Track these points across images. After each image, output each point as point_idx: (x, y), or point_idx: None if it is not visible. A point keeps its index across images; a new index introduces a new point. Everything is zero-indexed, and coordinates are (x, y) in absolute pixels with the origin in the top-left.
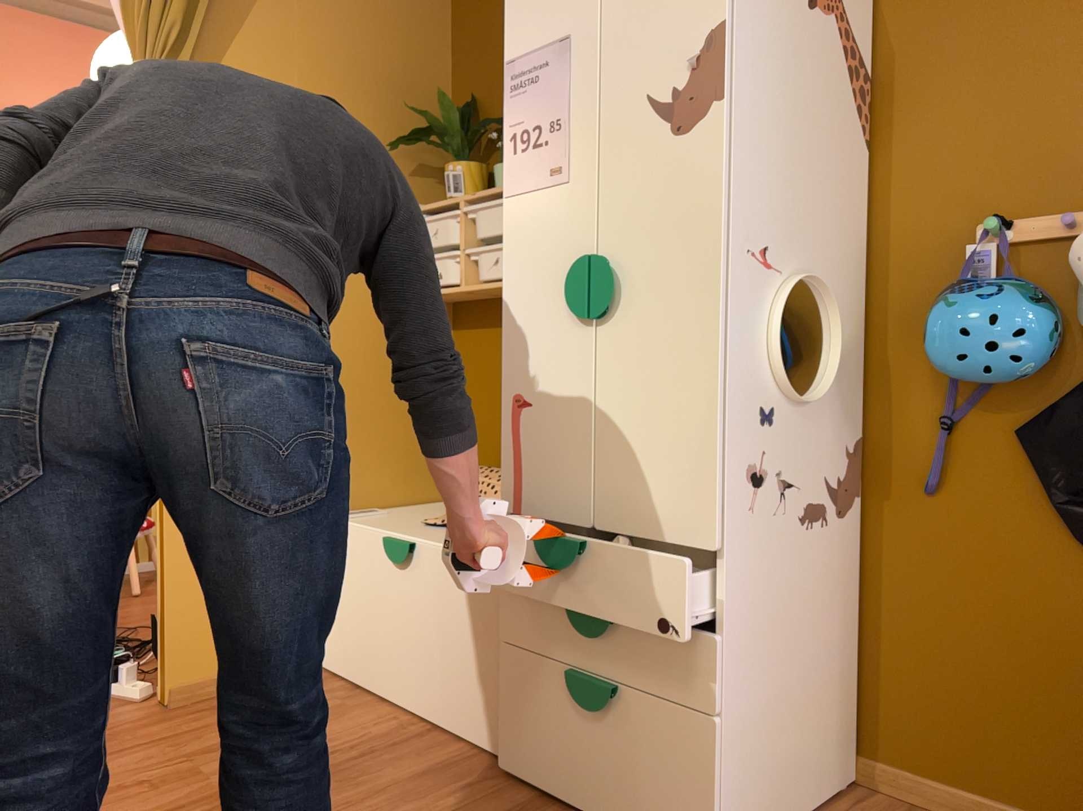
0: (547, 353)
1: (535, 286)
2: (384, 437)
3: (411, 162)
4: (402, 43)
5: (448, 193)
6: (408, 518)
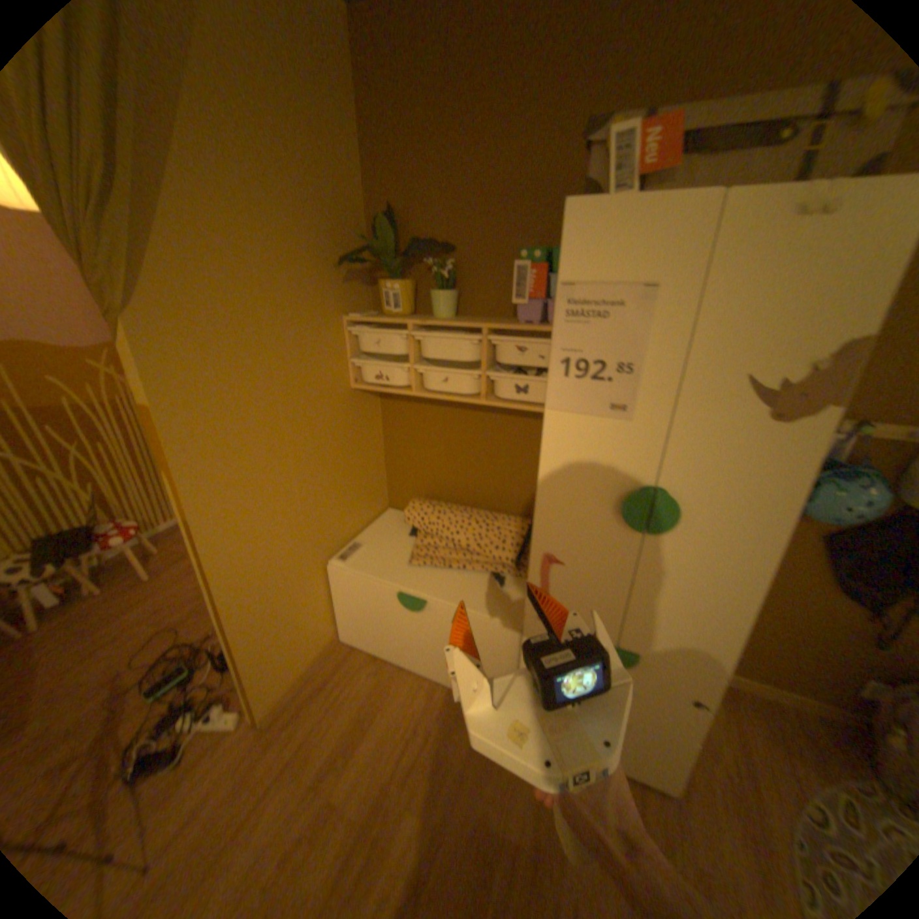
0: (585, 537)
1: (577, 488)
2: (351, 490)
3: (342, 269)
4: (320, 141)
5: (387, 309)
6: (387, 549)
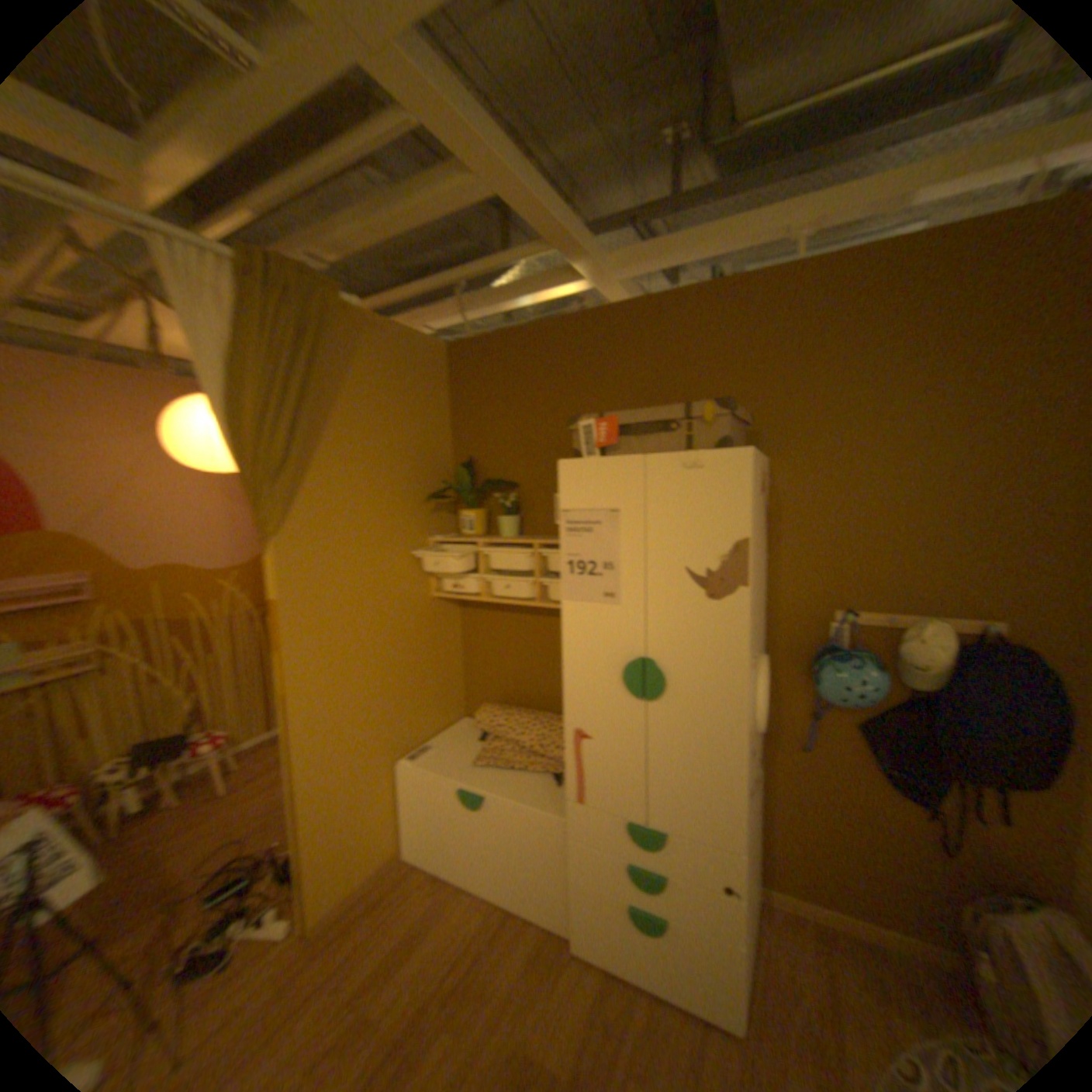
0: (603, 711)
1: (591, 665)
2: (425, 693)
3: (430, 504)
4: (419, 422)
5: (463, 532)
6: (454, 753)
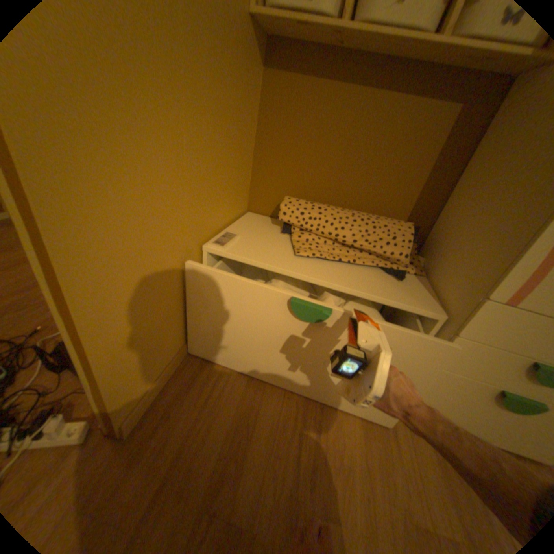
0: None
1: None
2: (229, 170)
3: None
4: None
5: None
6: (265, 241)
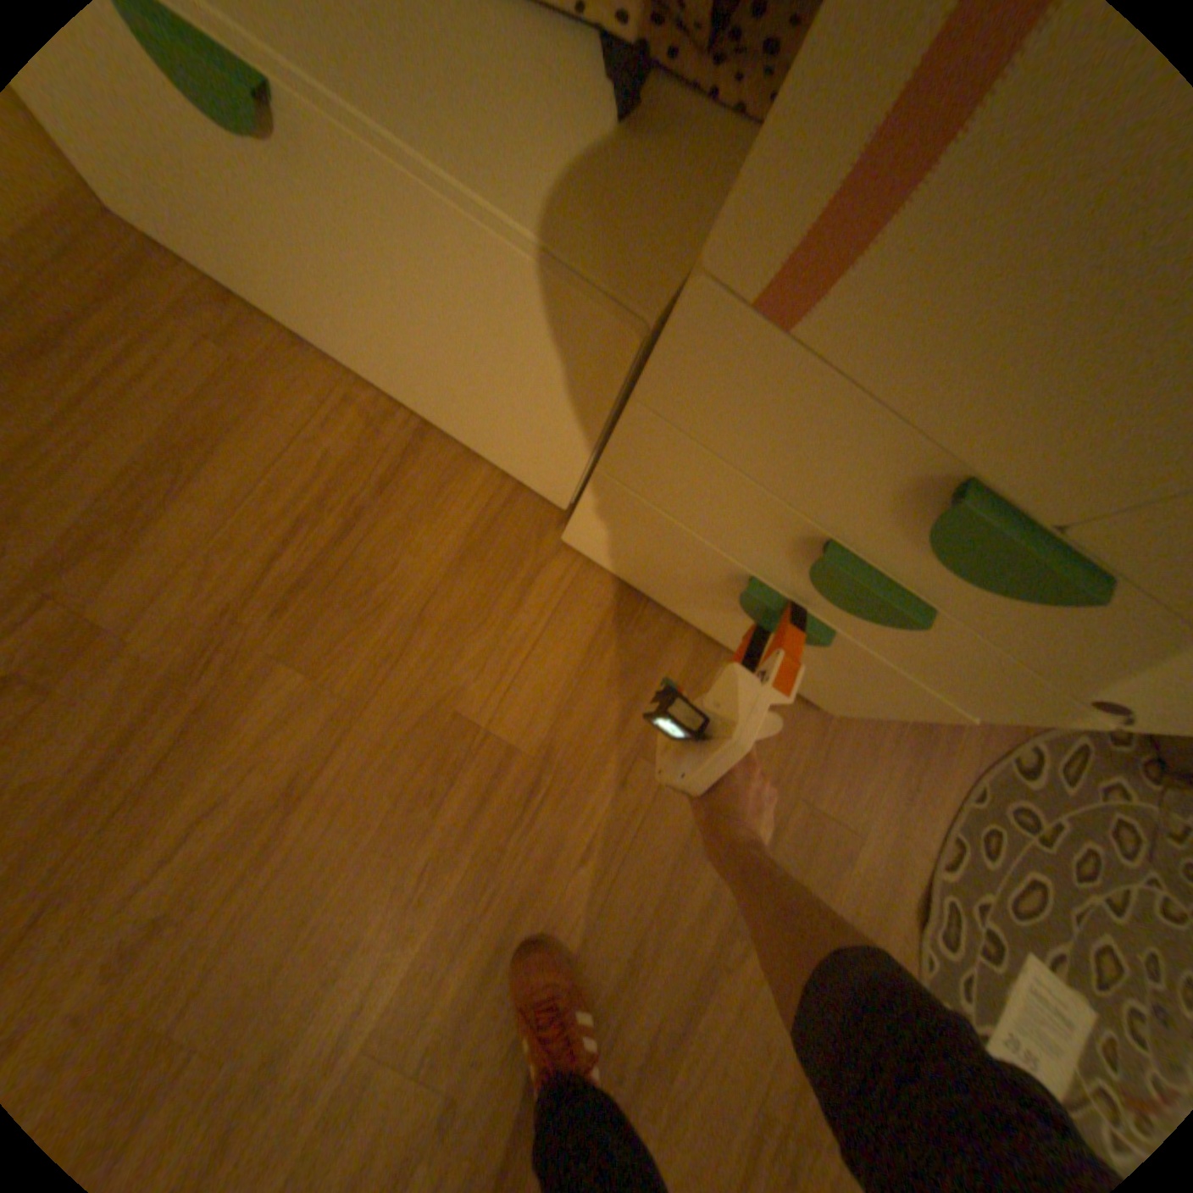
0: None
1: None
2: None
3: None
4: None
5: None
6: None
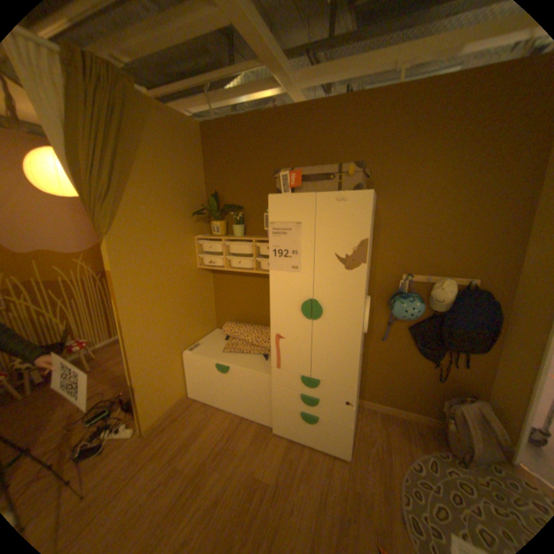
0: (290, 325)
1: (285, 303)
2: (197, 317)
3: (195, 217)
4: (187, 170)
5: (214, 233)
6: (213, 346)
